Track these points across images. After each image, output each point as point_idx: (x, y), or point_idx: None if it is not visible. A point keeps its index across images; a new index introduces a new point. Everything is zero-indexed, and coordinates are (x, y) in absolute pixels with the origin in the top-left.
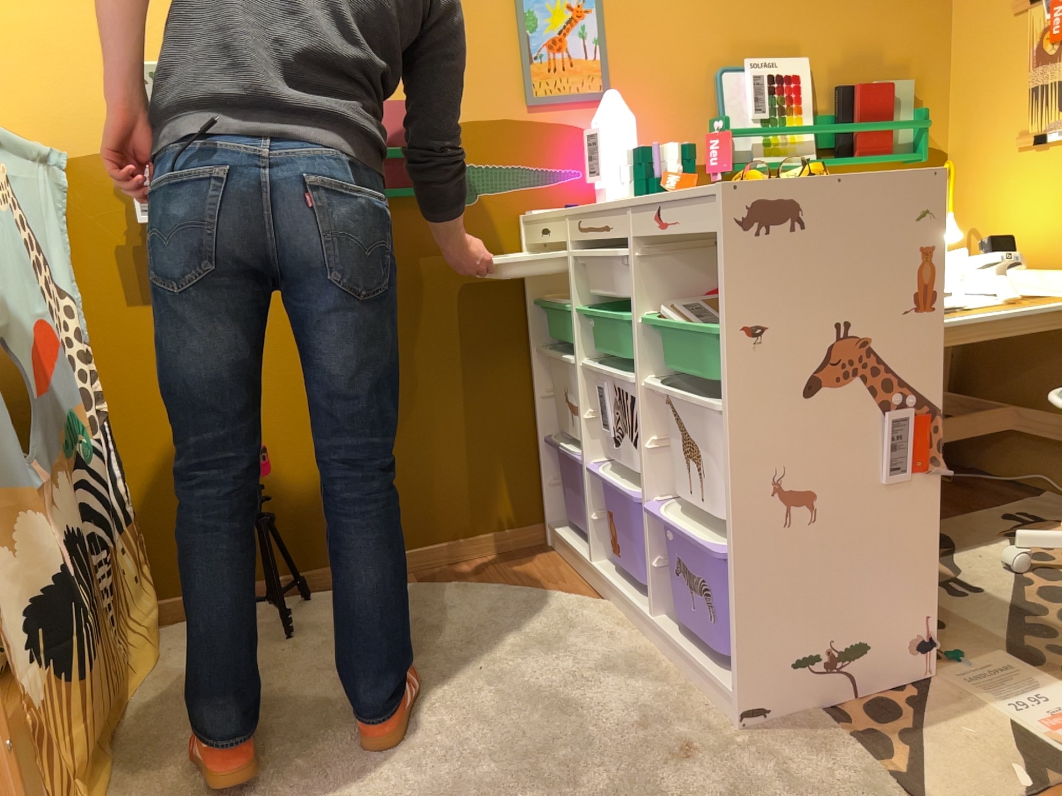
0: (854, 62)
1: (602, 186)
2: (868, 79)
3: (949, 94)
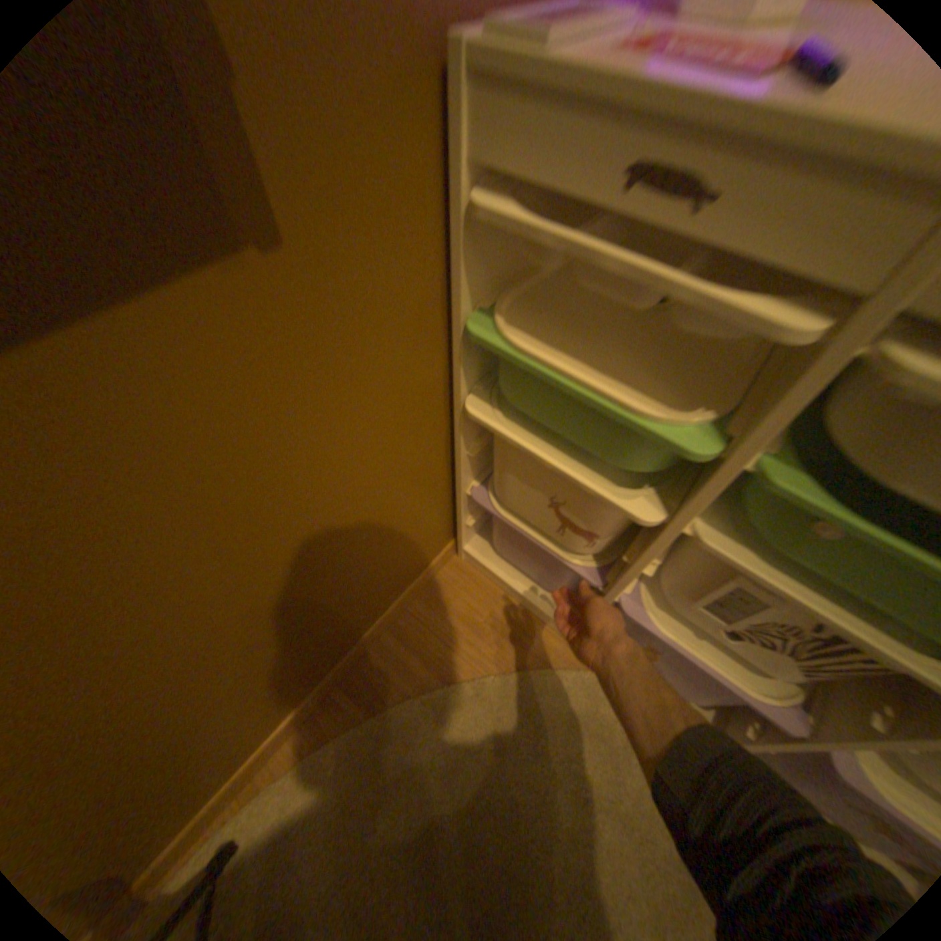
0: None
1: None
2: None
3: None
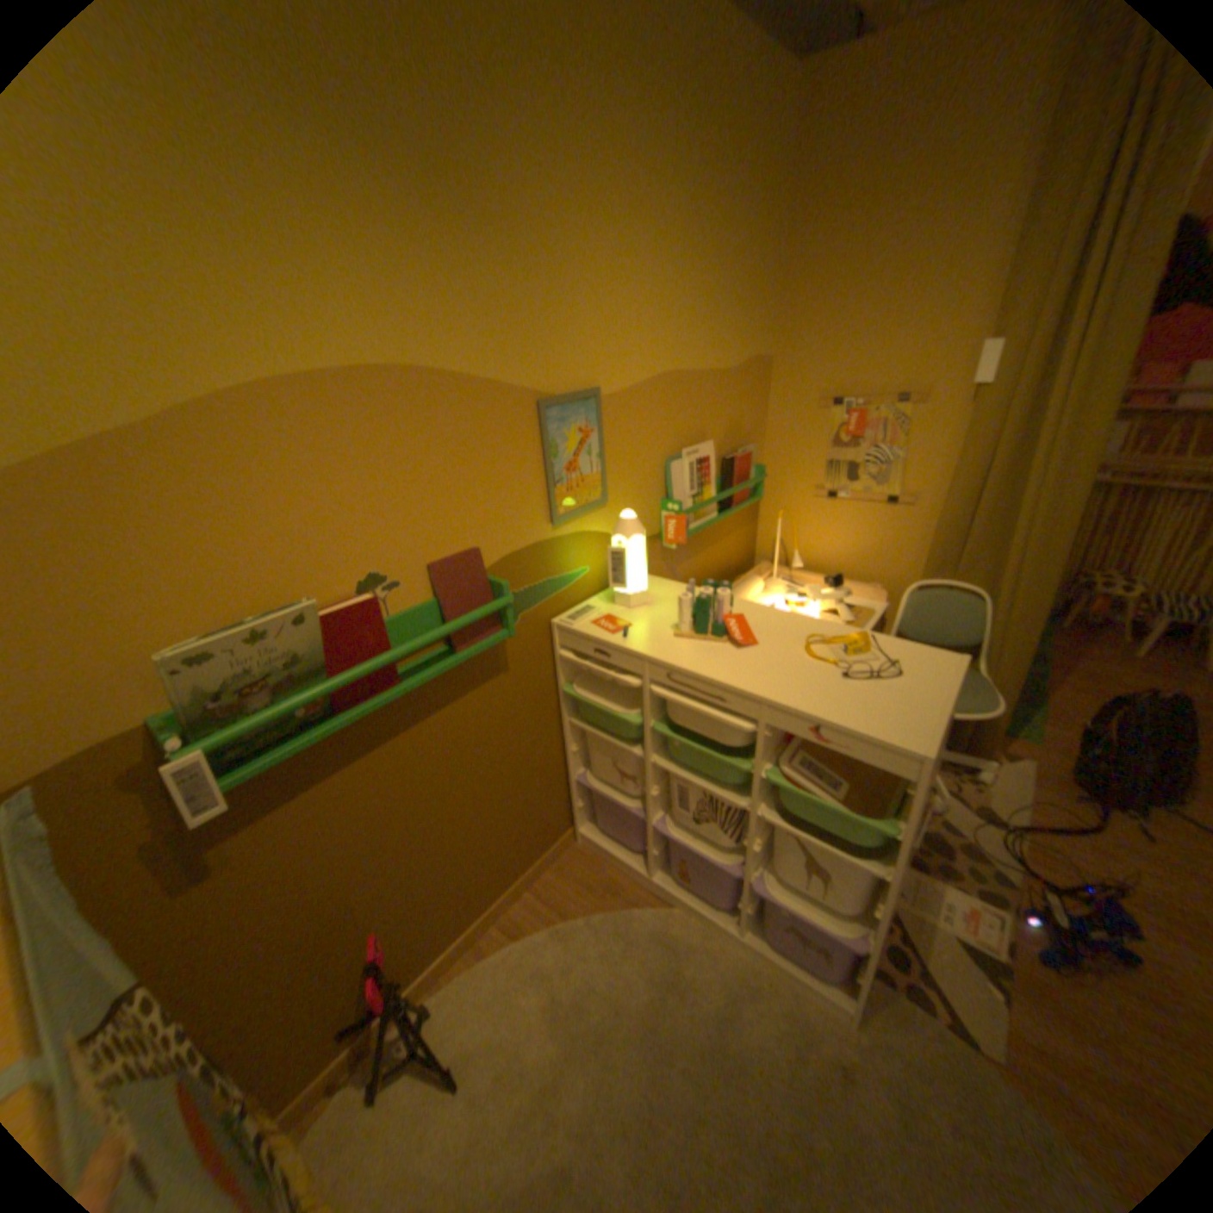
0: (730, 436)
1: (622, 591)
2: (735, 446)
3: (766, 447)
